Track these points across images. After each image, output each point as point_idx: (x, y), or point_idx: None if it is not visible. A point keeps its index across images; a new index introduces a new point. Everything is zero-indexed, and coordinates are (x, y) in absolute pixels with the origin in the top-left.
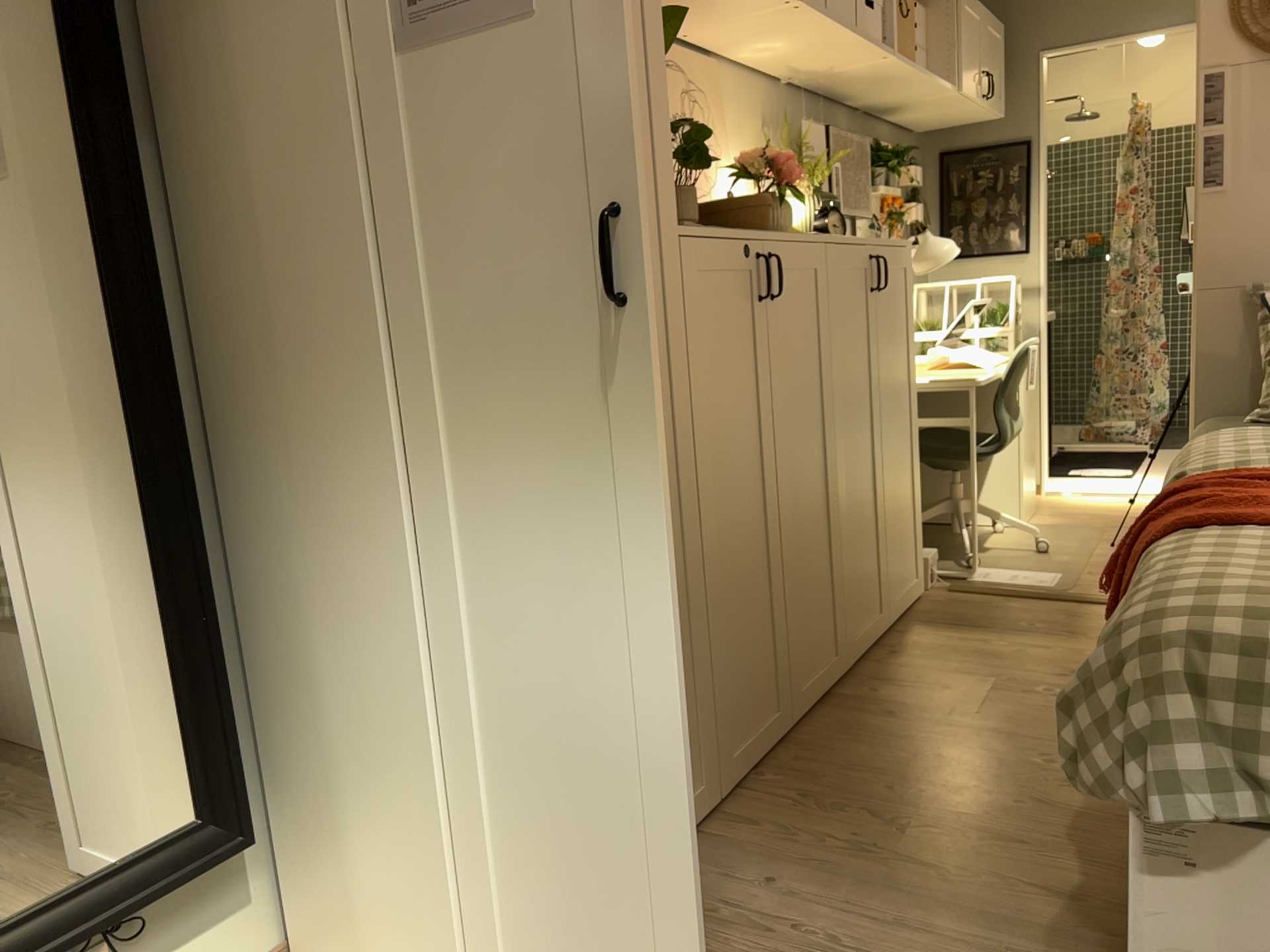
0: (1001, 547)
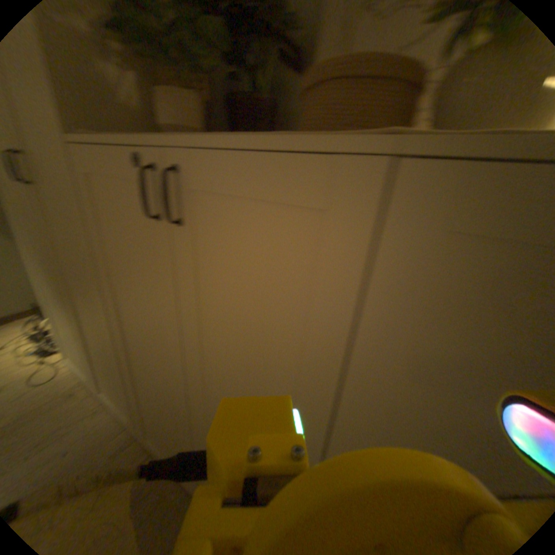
0: None
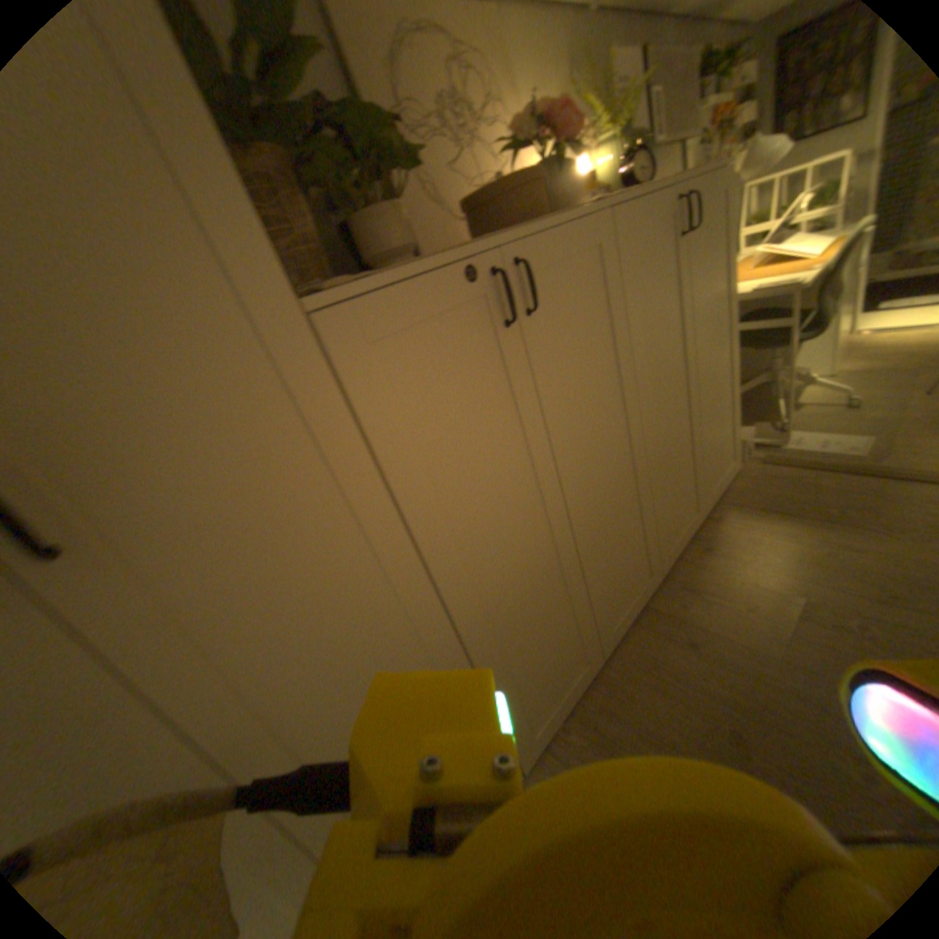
0: (817, 403)
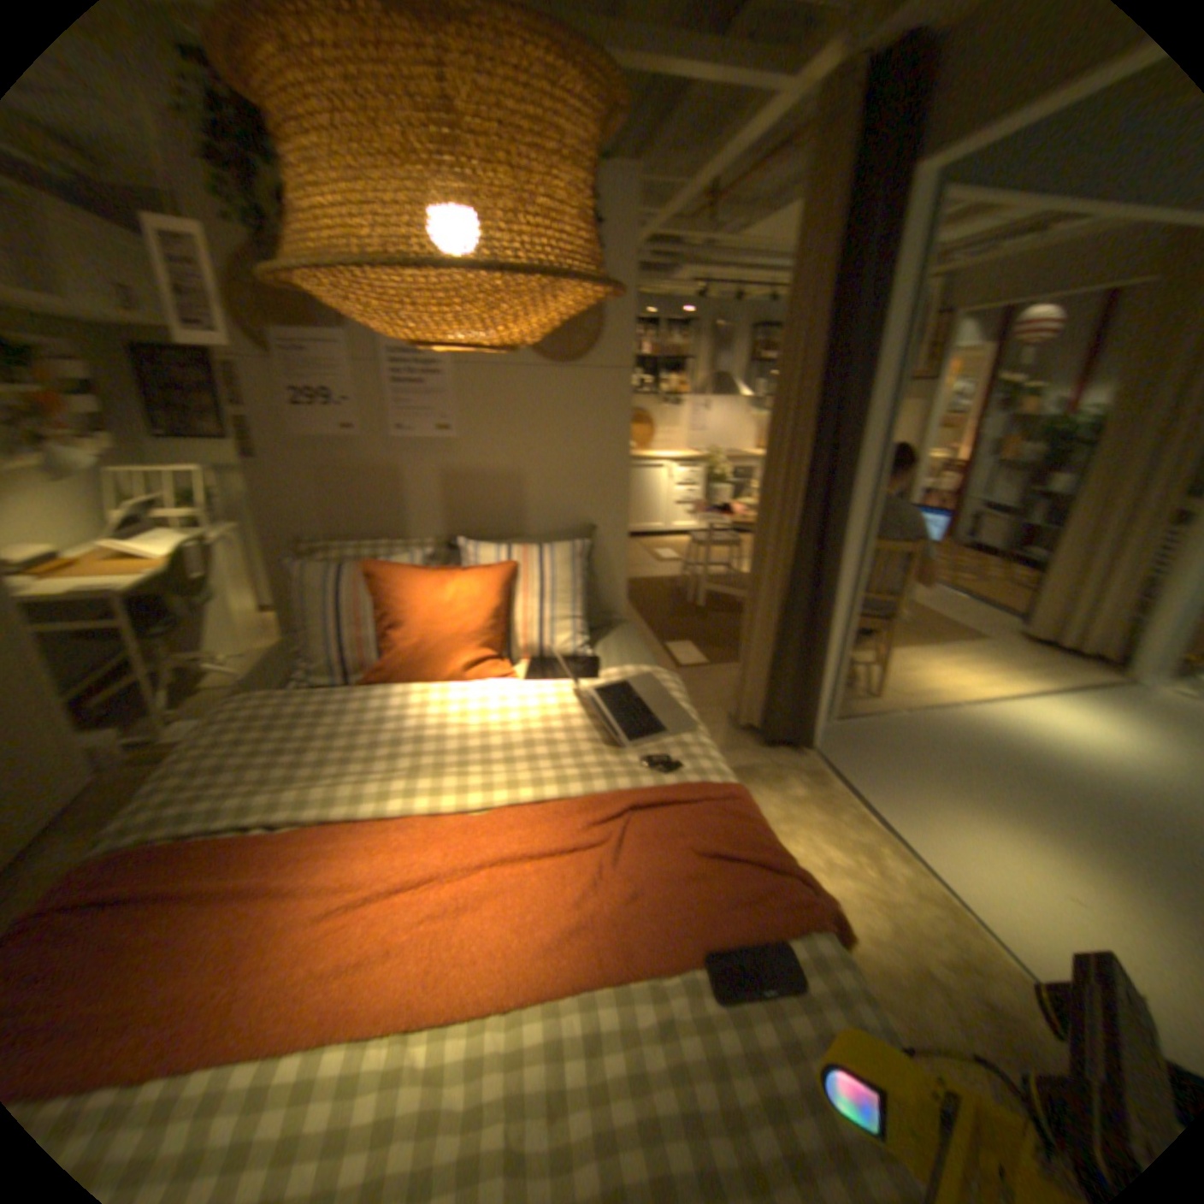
0: (210, 686)
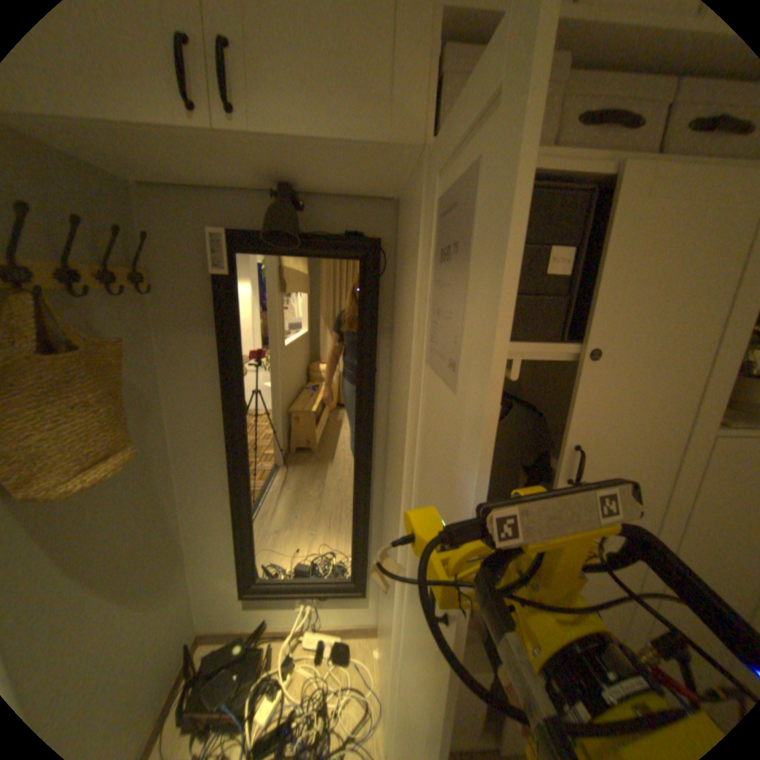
0: None
